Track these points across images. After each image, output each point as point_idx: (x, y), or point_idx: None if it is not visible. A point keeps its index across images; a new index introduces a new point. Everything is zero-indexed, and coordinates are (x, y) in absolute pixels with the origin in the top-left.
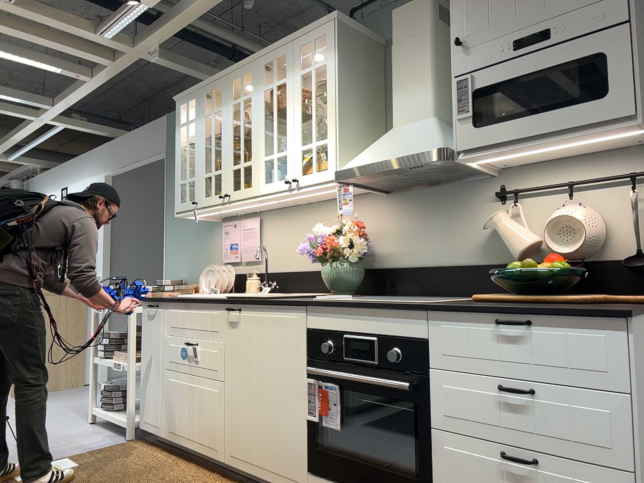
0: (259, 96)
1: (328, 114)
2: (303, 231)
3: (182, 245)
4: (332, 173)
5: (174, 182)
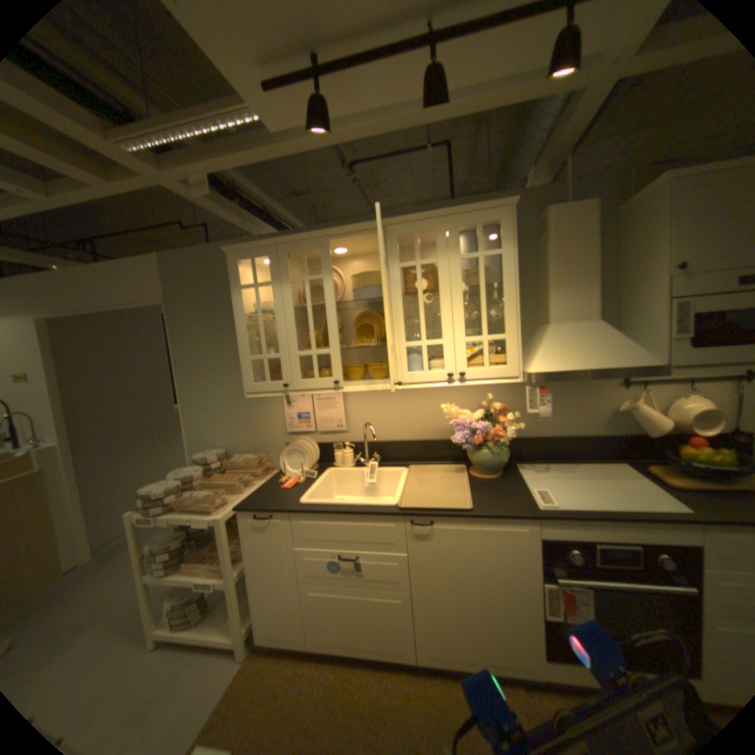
0: (392, 272)
1: (507, 311)
2: (406, 403)
3: (212, 413)
4: (516, 373)
5: (185, 340)
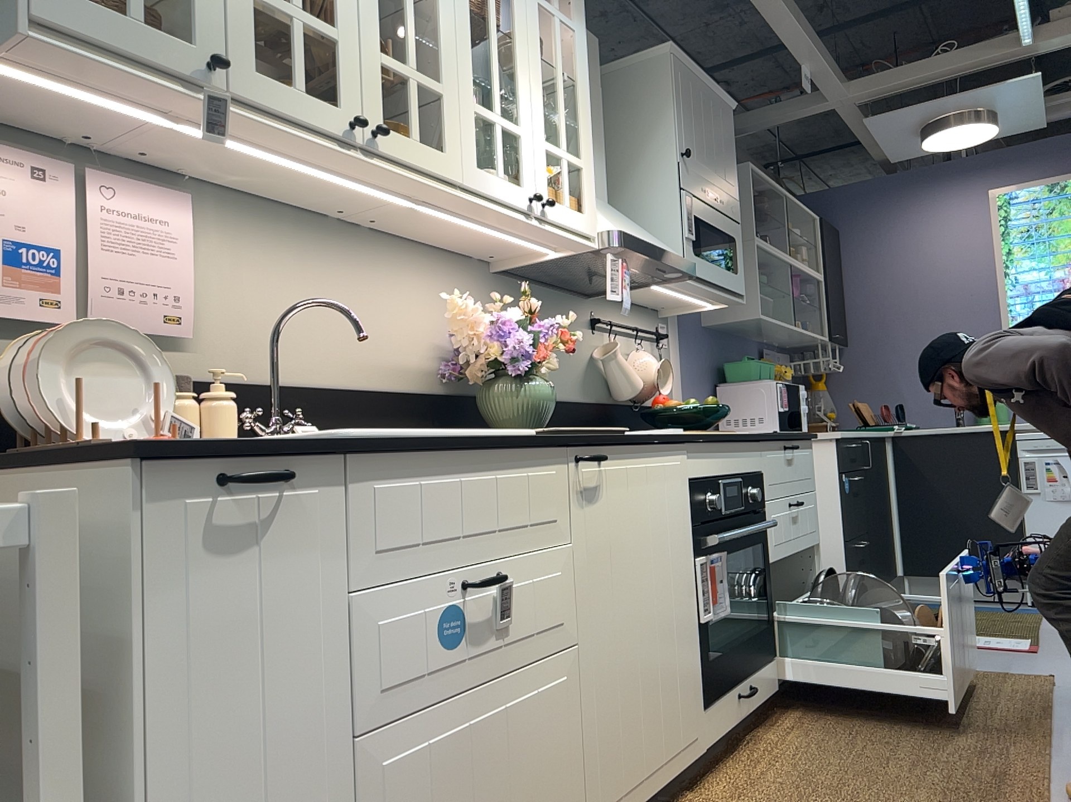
0: None
1: (583, 122)
2: (339, 288)
3: None
4: (594, 227)
5: None
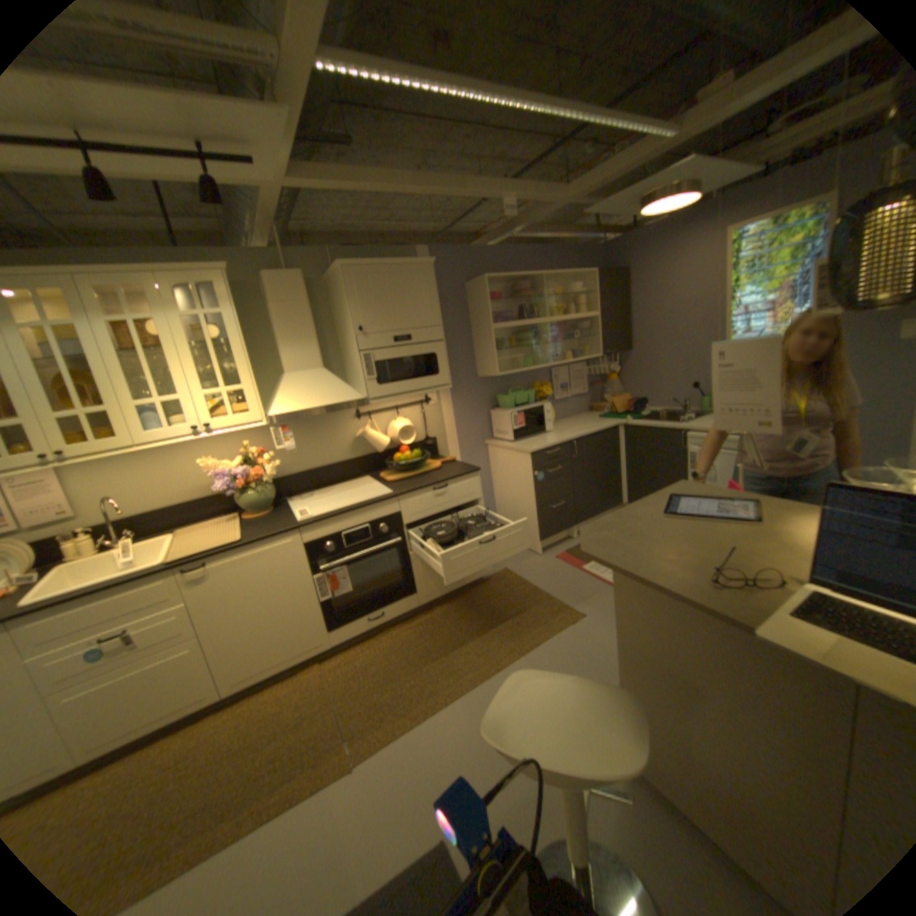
0: (96, 327)
1: (239, 365)
2: (154, 468)
3: None
4: (259, 418)
5: None
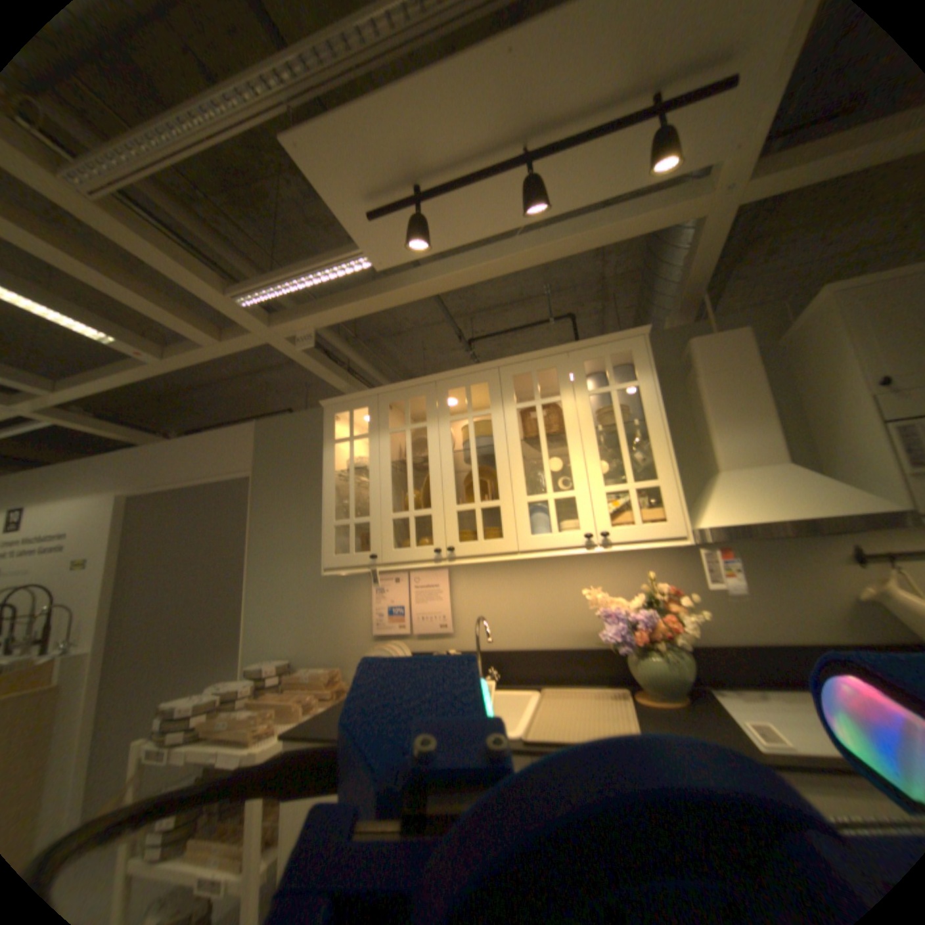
0: (507, 413)
1: (656, 448)
2: (534, 591)
3: (283, 606)
4: (681, 529)
5: (268, 514)
